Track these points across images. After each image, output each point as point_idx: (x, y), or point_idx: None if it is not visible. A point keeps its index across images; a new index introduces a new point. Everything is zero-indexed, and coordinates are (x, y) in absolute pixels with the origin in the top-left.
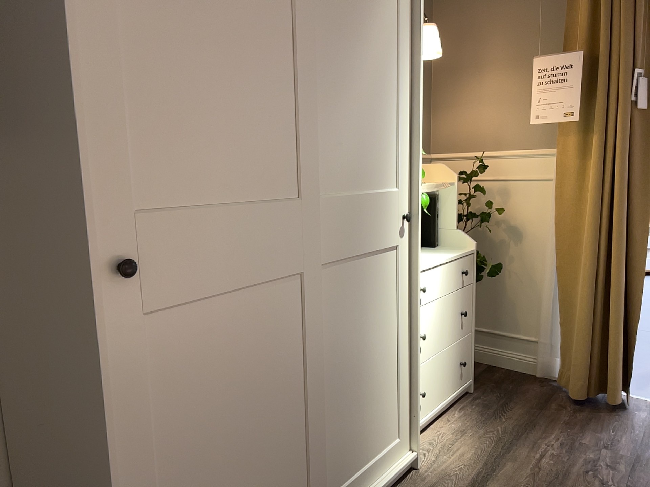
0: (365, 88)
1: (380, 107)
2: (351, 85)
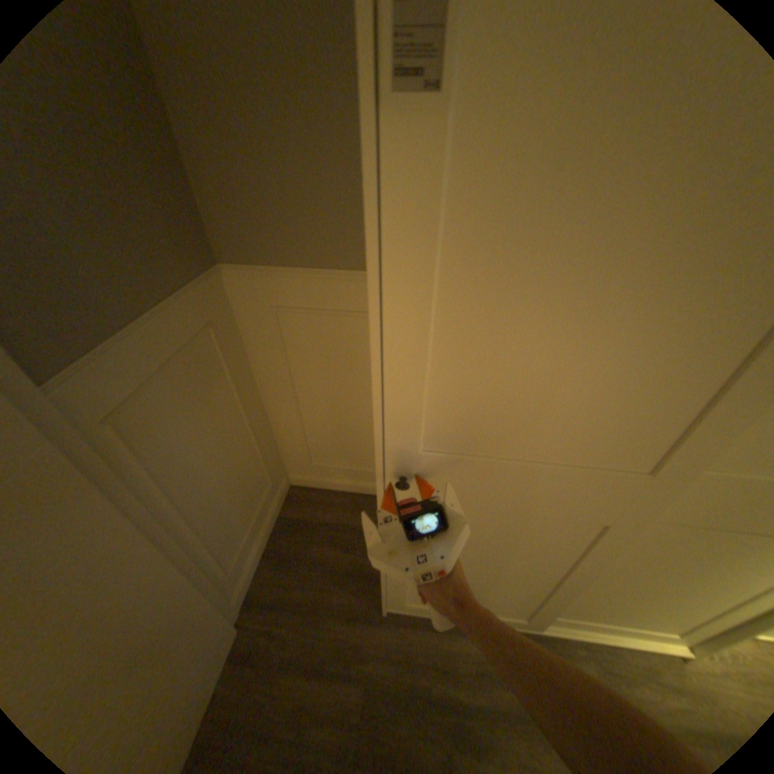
0: None
1: None
2: None
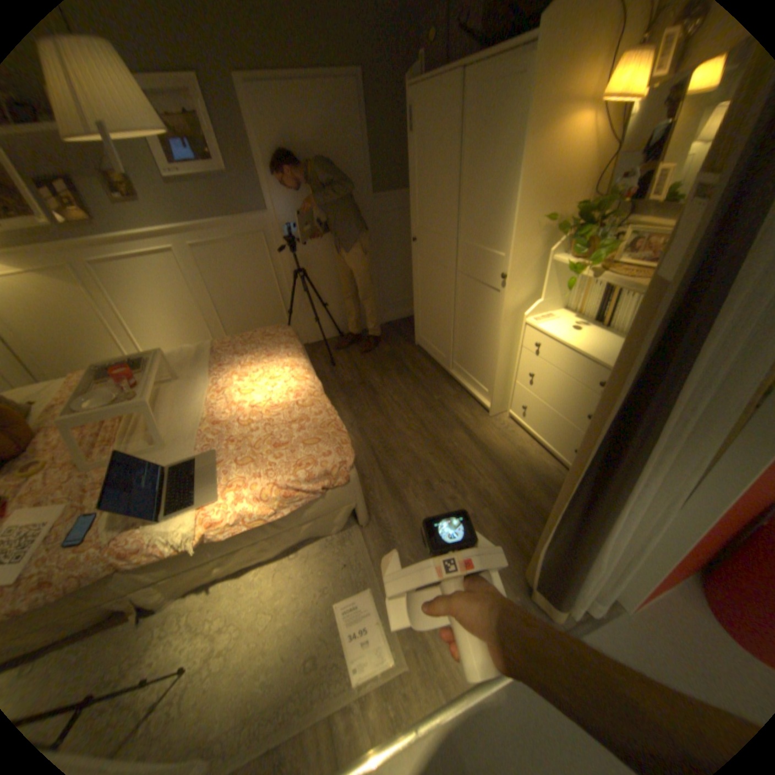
0: (490, 175)
1: (501, 188)
2: (481, 175)
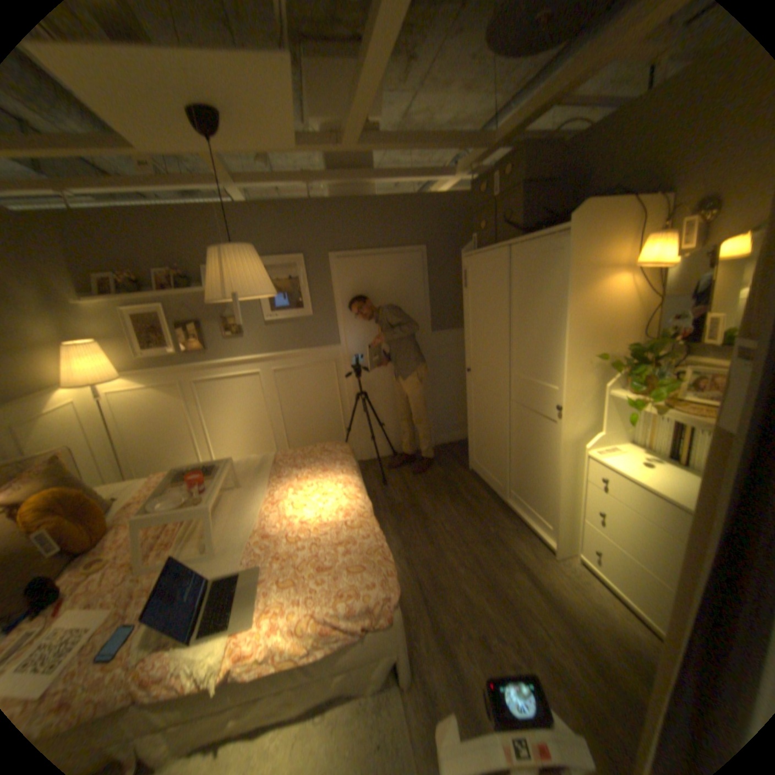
0: (539, 322)
1: (550, 332)
2: (530, 321)
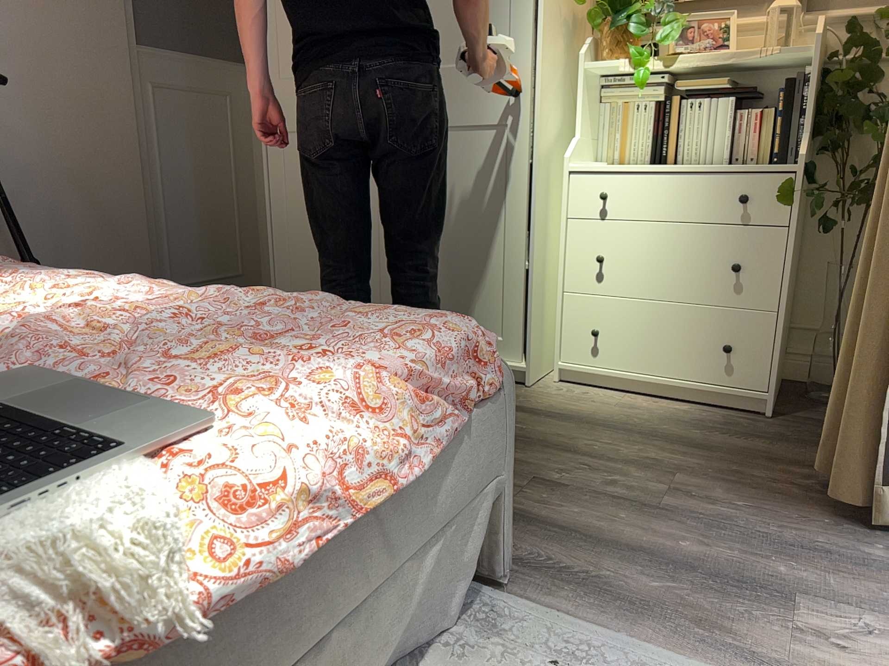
0: None
1: None
2: None
